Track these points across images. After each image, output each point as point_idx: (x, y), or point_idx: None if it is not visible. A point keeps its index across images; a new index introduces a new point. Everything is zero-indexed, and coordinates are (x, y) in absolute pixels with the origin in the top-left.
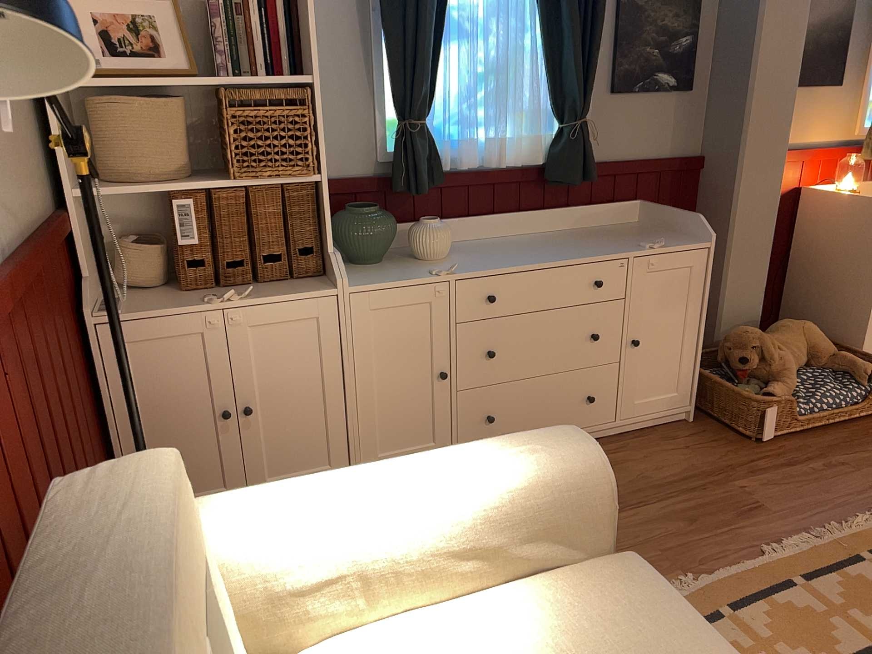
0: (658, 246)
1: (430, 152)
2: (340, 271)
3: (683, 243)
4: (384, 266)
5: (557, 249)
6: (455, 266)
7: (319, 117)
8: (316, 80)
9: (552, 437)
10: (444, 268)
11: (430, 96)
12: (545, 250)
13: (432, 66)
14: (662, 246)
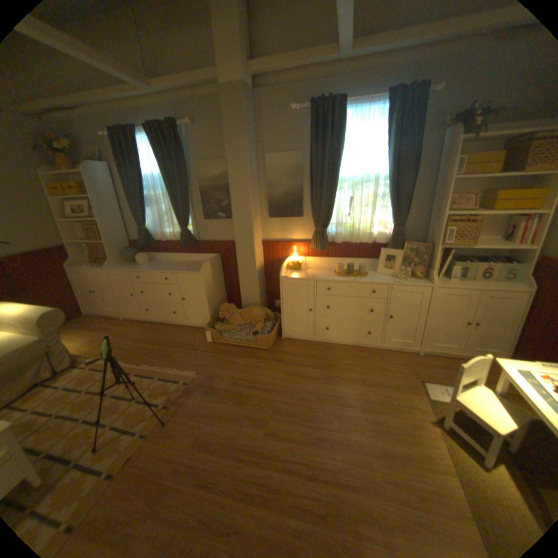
0: (182, 271)
1: (144, 236)
2: (106, 265)
3: (196, 271)
4: (129, 265)
5: (170, 266)
6: (129, 268)
7: (99, 228)
8: (97, 220)
9: (45, 310)
10: (128, 268)
11: (142, 221)
12: (166, 266)
13: (141, 213)
14: (188, 271)
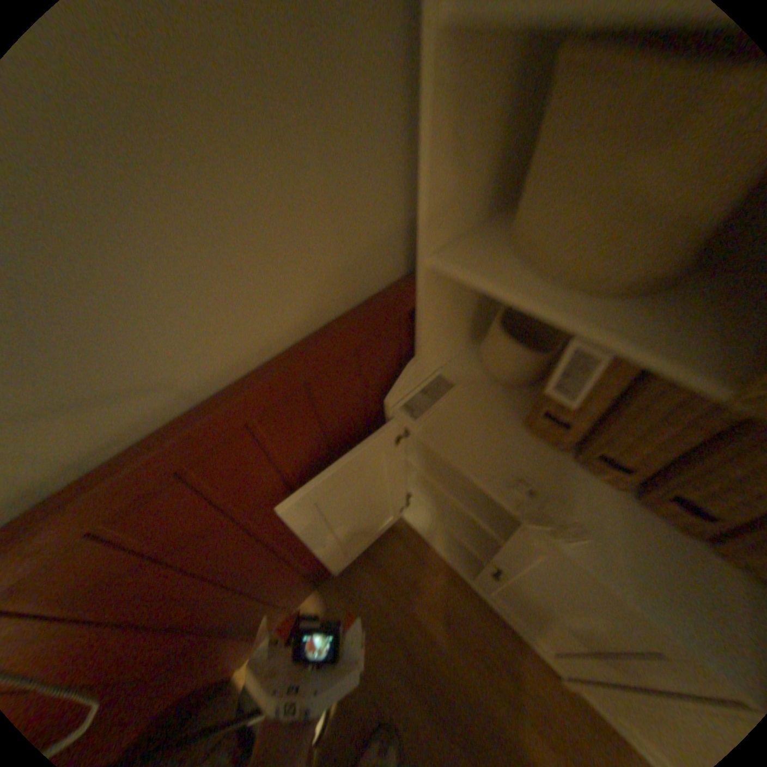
0: None
1: None
2: None
3: None
4: None
5: None
6: None
7: None
8: None
9: None
10: None
11: None
12: None
13: None
14: None
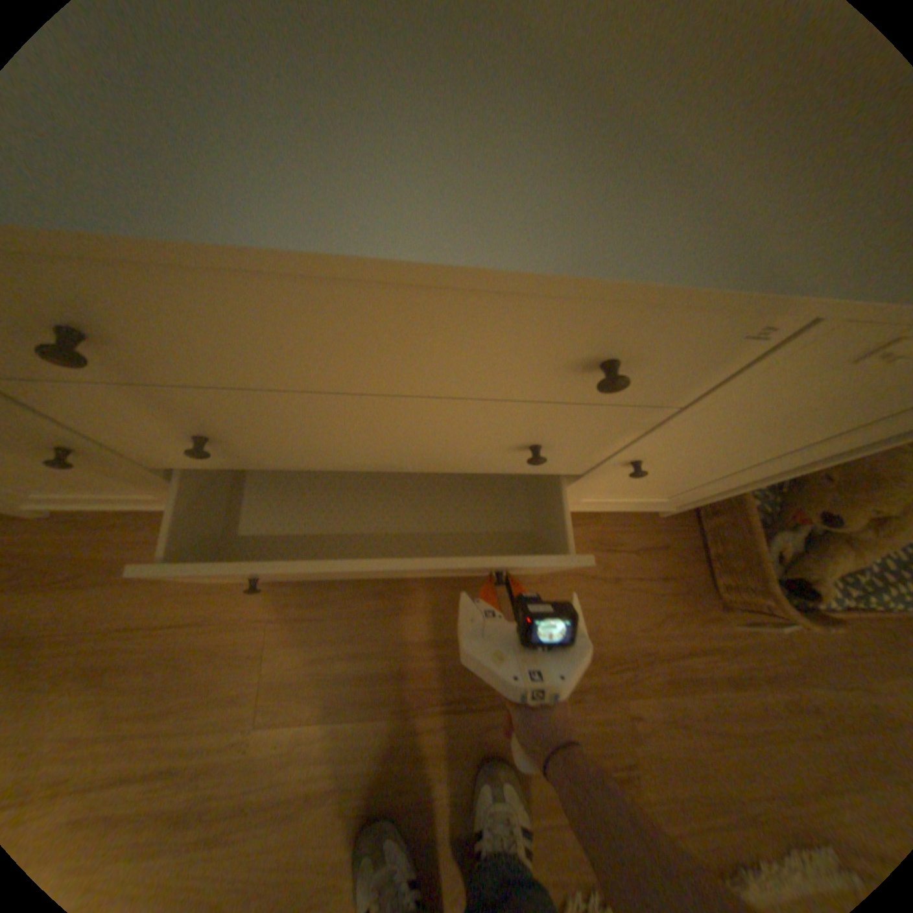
0: None
1: None
2: None
3: None
4: None
5: (572, 80)
6: None
7: None
8: None
9: None
10: None
11: None
12: (509, 70)
13: None
14: None
